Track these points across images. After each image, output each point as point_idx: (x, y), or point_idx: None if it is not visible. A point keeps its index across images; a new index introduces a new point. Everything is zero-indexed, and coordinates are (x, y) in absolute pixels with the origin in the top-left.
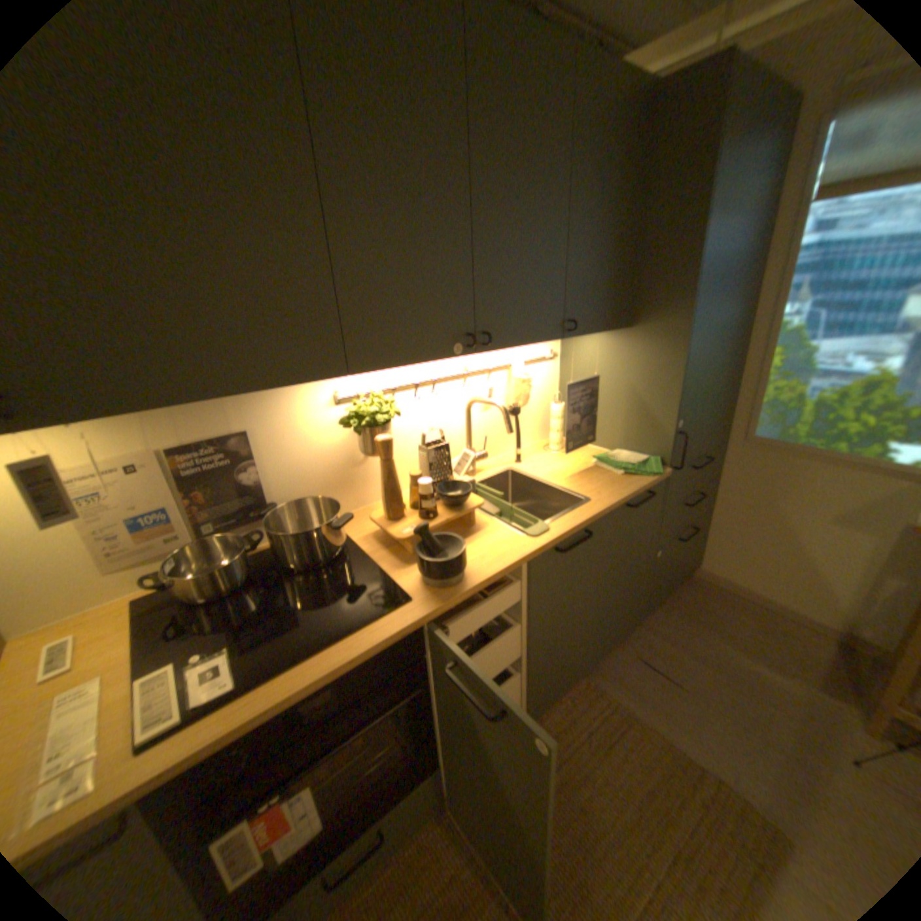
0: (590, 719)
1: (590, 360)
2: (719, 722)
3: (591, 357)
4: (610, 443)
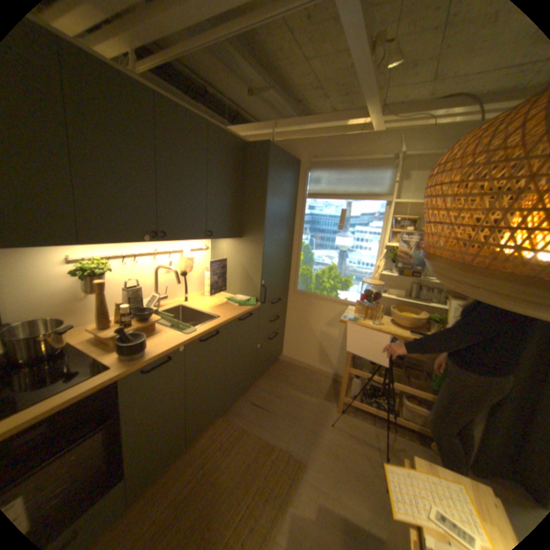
0: (222, 437)
1: (224, 252)
2: (283, 423)
3: (225, 250)
4: (235, 292)
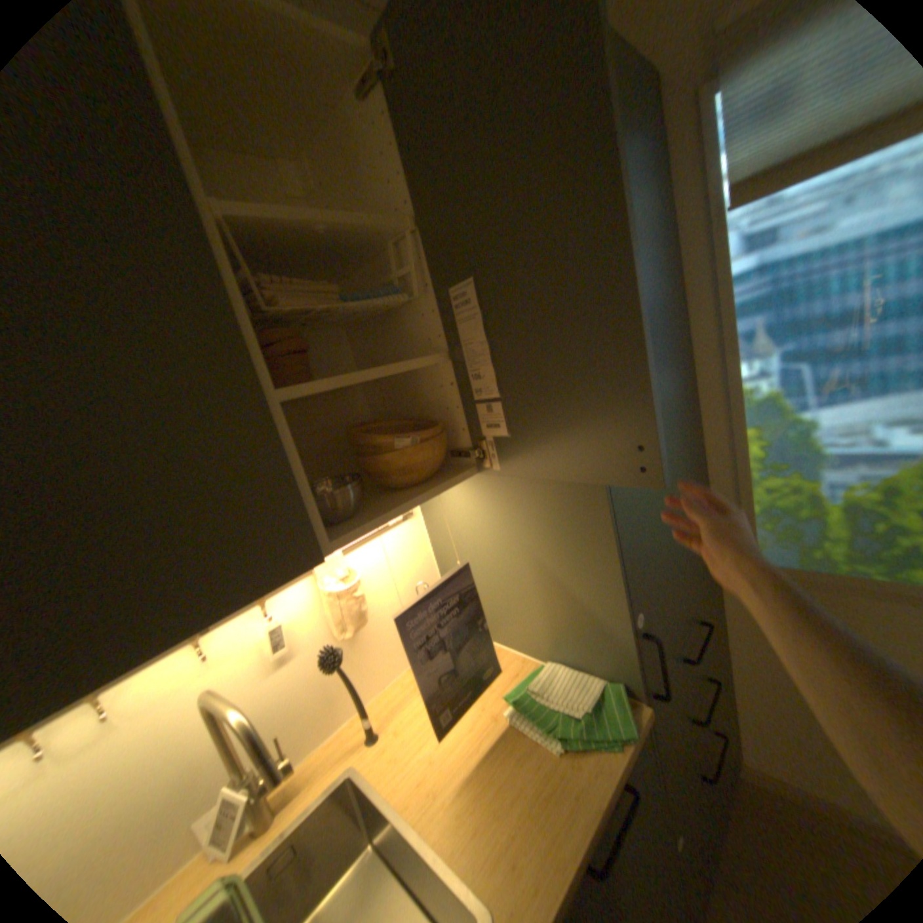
0: None
1: (461, 517)
2: None
3: (463, 509)
4: (535, 648)
